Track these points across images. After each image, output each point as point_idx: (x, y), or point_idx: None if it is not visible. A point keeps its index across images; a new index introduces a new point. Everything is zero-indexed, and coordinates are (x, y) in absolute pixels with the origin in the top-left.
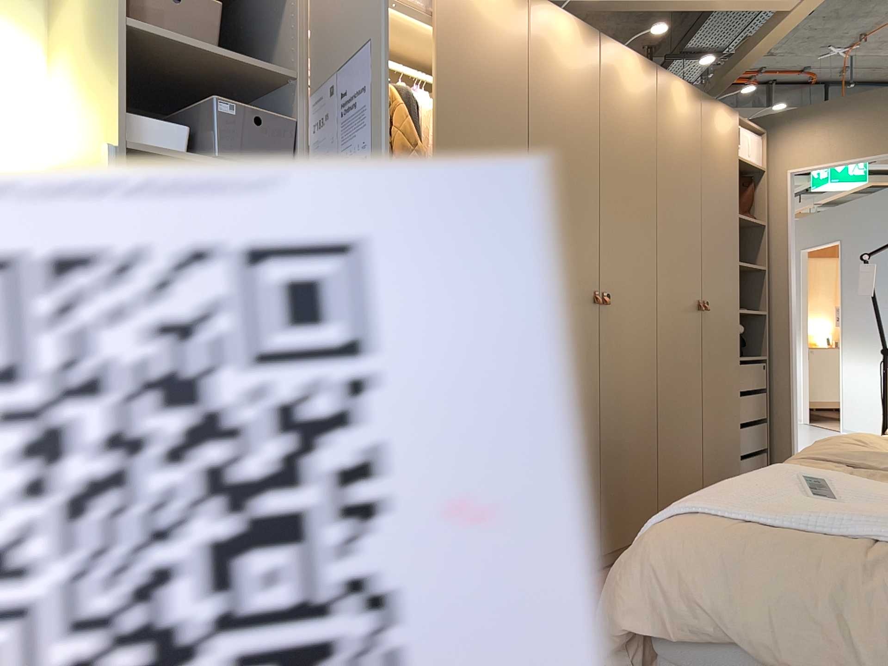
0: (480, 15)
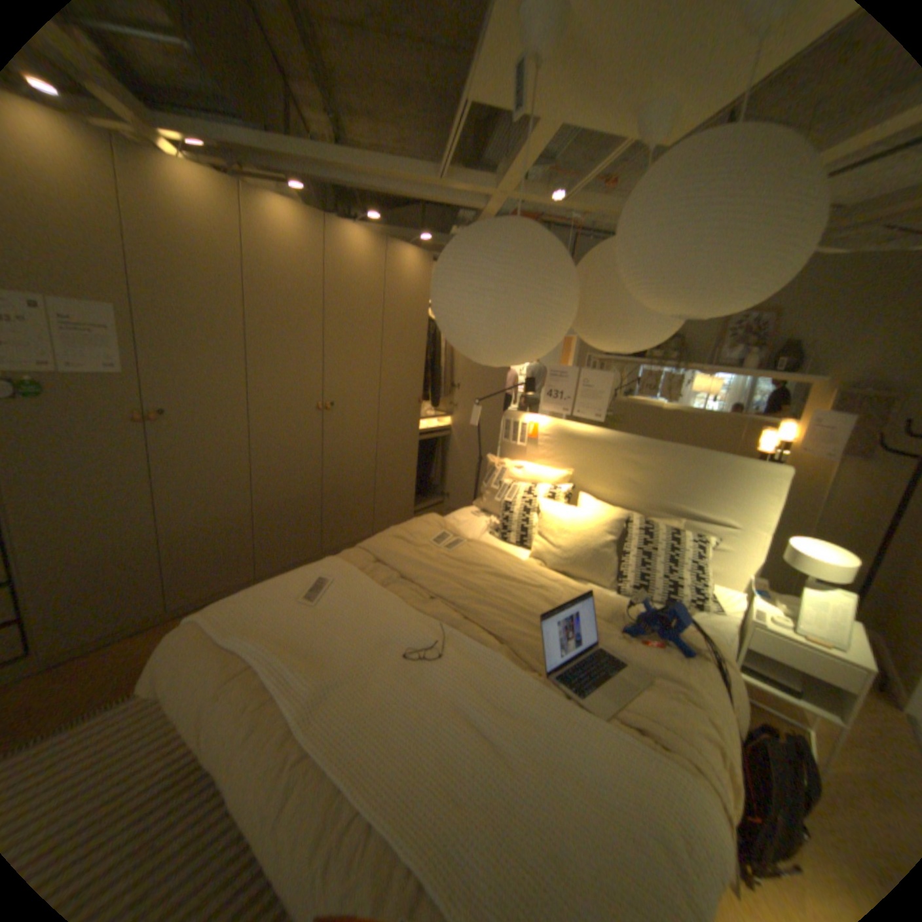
0: (177, 207)
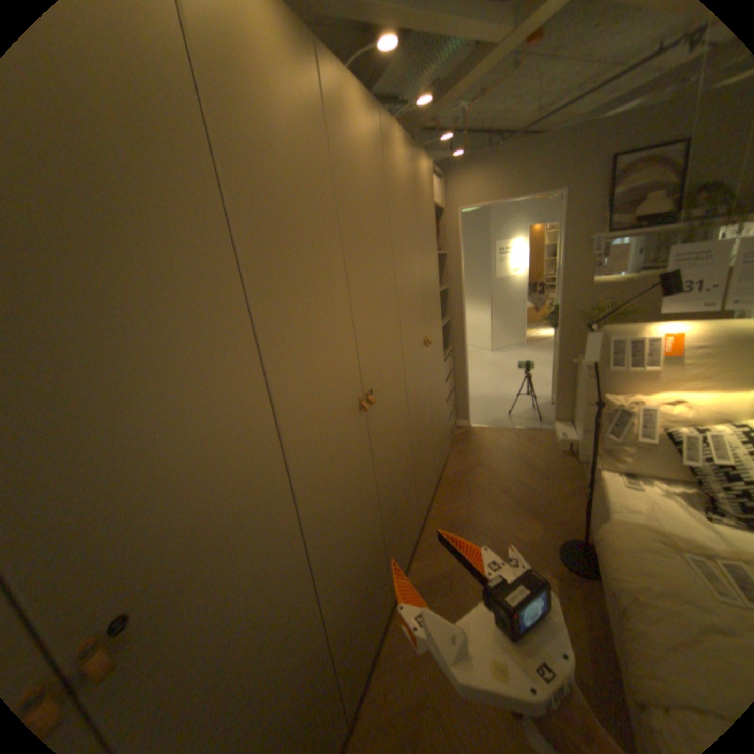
0: None
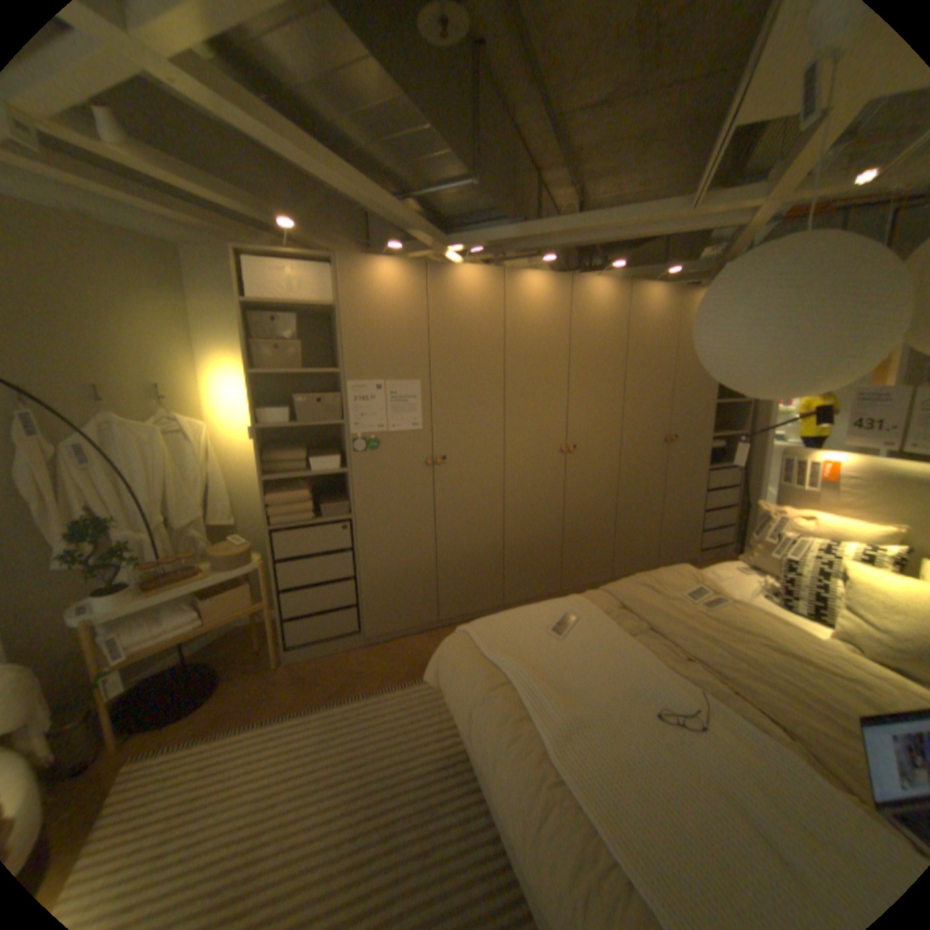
0: (462, 299)
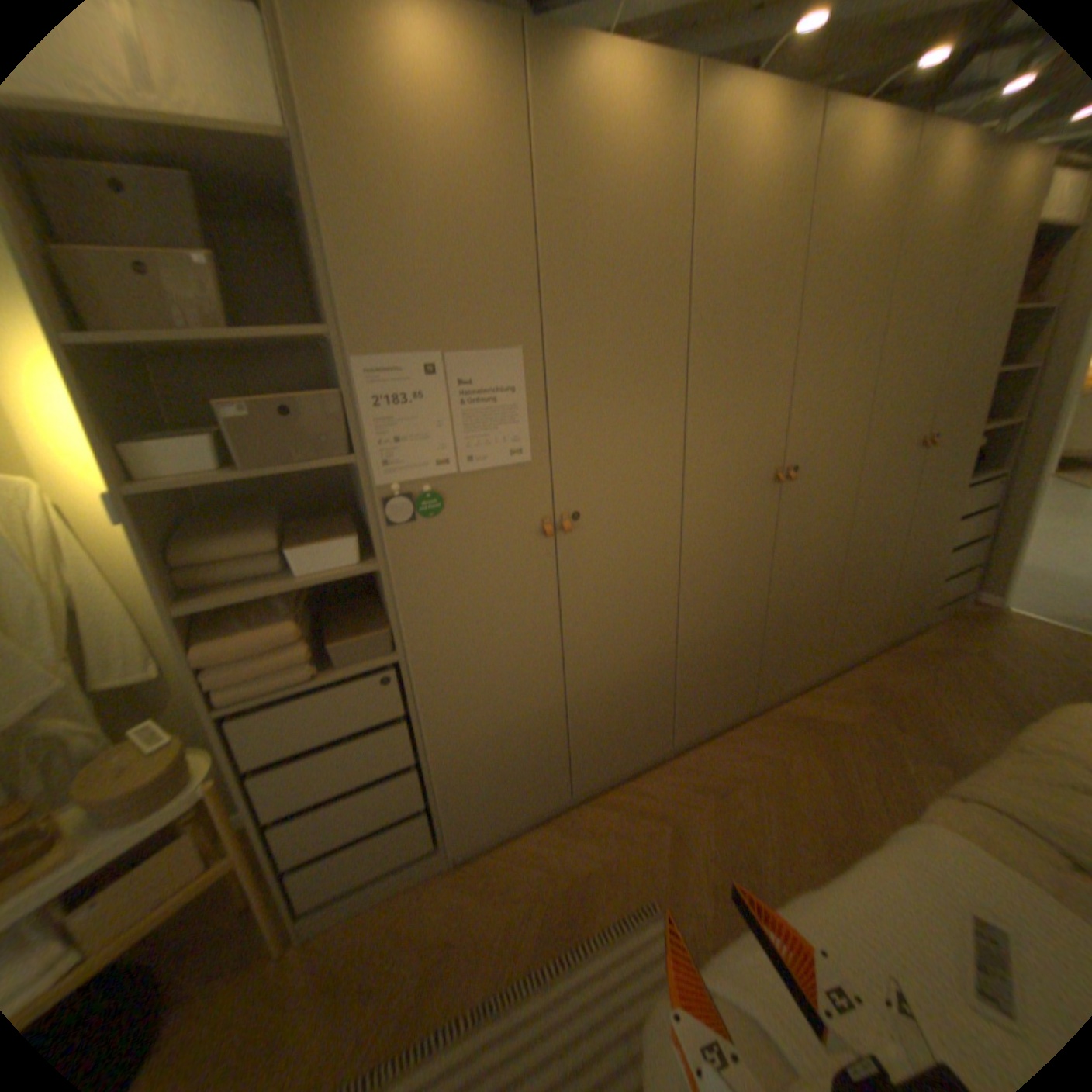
0: (608, 138)
